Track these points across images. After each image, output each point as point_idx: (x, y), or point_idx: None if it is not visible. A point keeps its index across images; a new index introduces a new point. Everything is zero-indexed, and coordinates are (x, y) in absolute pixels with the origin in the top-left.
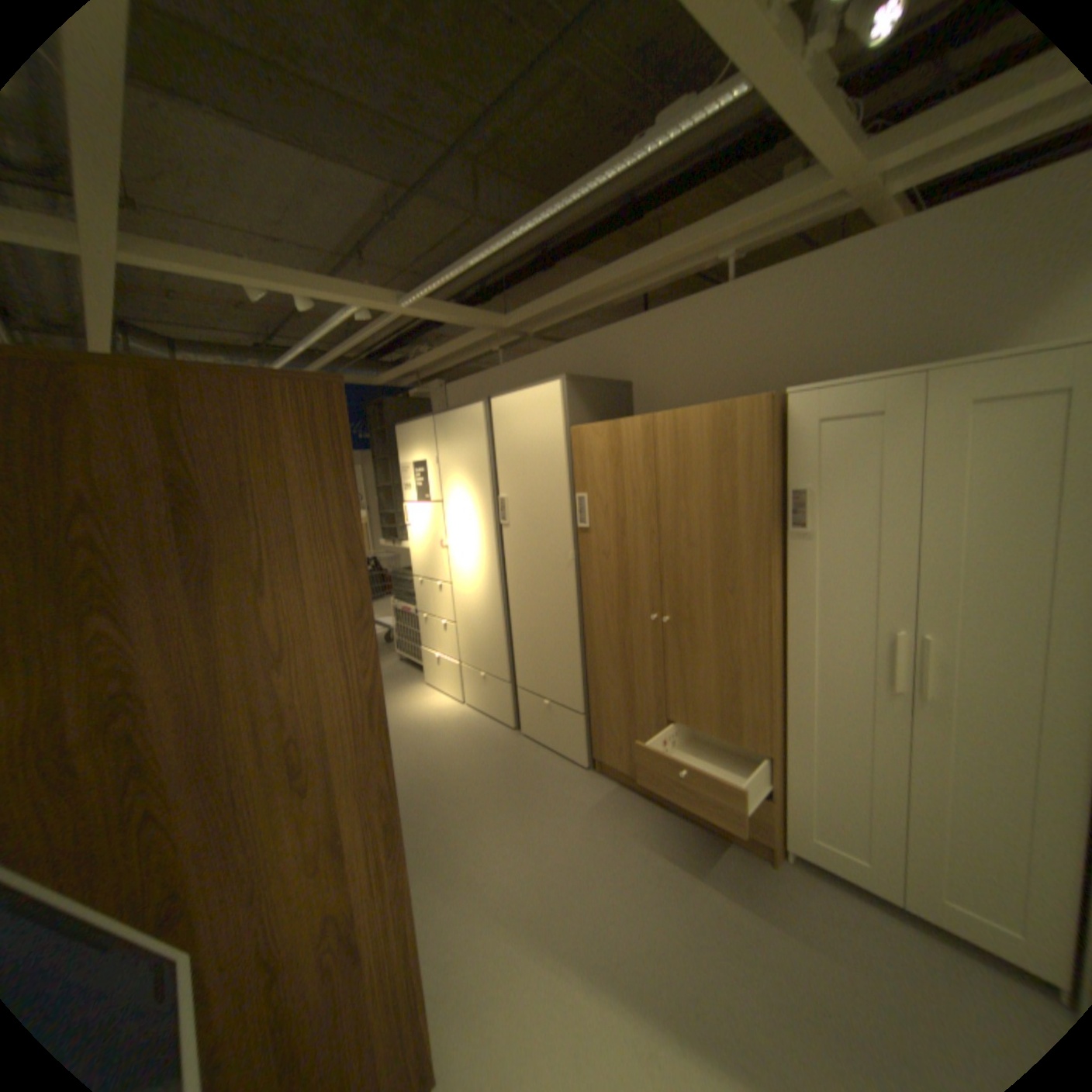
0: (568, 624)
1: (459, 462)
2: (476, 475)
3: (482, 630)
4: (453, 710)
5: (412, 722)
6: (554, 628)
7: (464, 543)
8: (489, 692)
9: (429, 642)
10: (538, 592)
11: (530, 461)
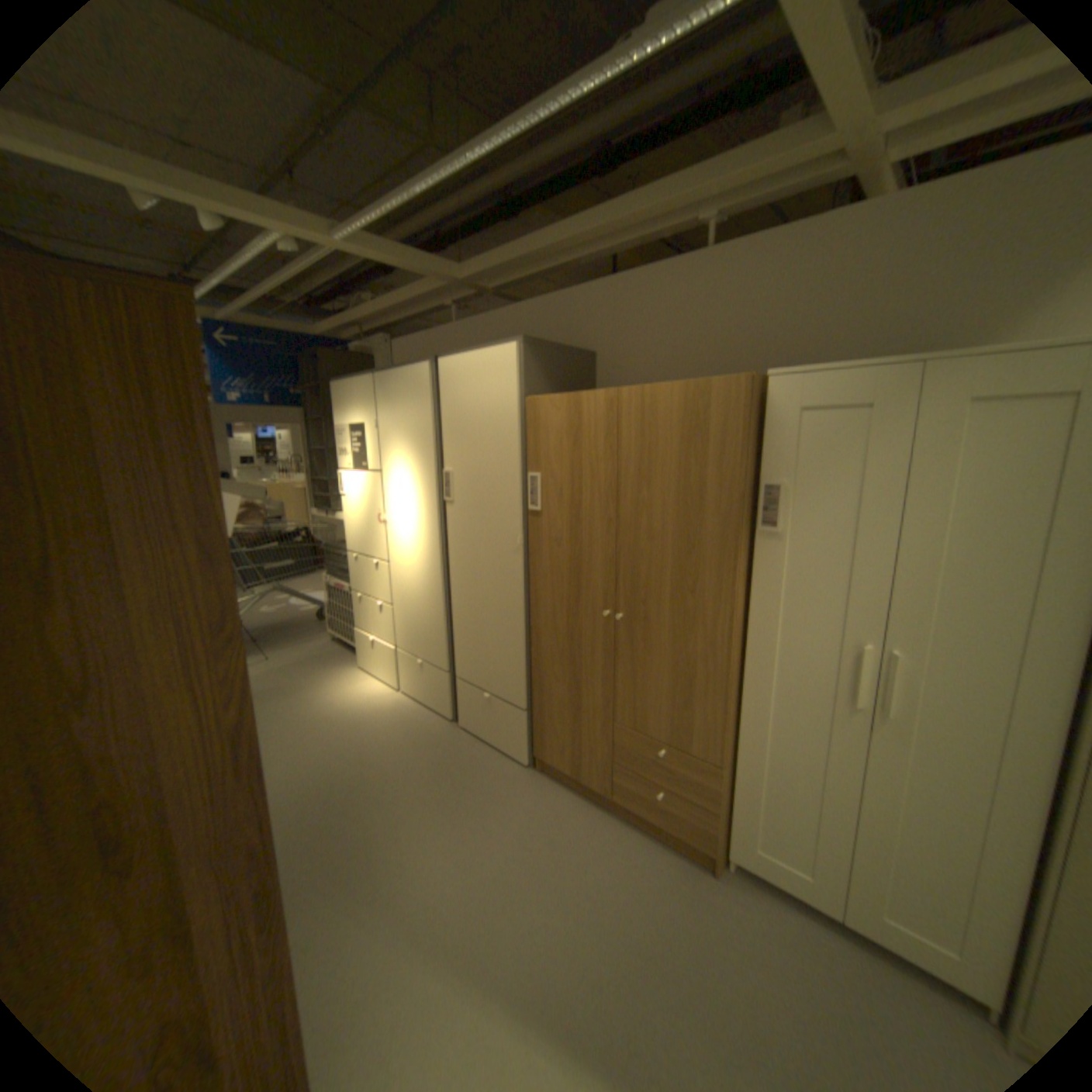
0: (513, 614)
1: (400, 427)
2: (419, 444)
3: (420, 615)
4: (386, 698)
5: (339, 711)
6: (498, 618)
7: (403, 519)
8: (425, 681)
9: (362, 624)
10: (482, 577)
11: (479, 432)
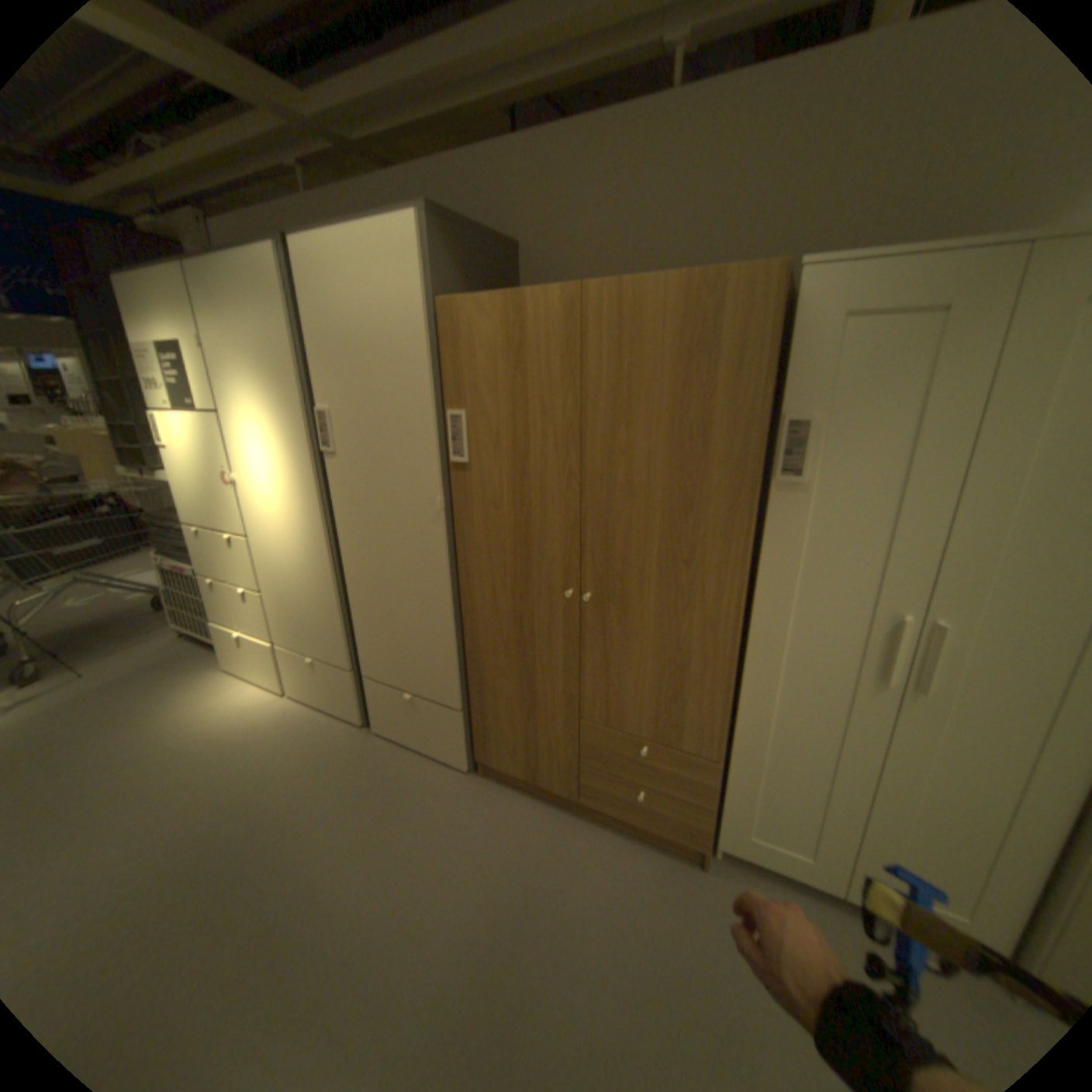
0: (437, 597)
1: (239, 346)
2: (273, 370)
3: (303, 602)
4: (268, 708)
5: (202, 737)
6: (415, 603)
7: (261, 478)
8: (319, 682)
9: (220, 616)
10: (387, 552)
11: (366, 351)
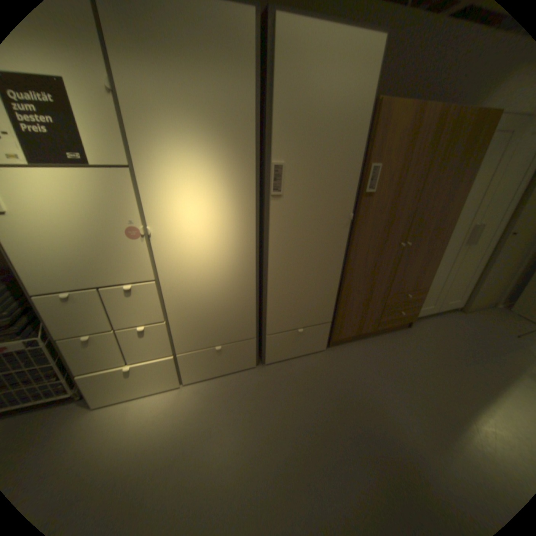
0: (334, 269)
1: (183, 100)
2: (227, 129)
3: (219, 311)
4: (180, 400)
5: (164, 449)
6: (319, 277)
7: (188, 225)
8: (224, 359)
9: (95, 365)
10: (307, 253)
11: (327, 123)
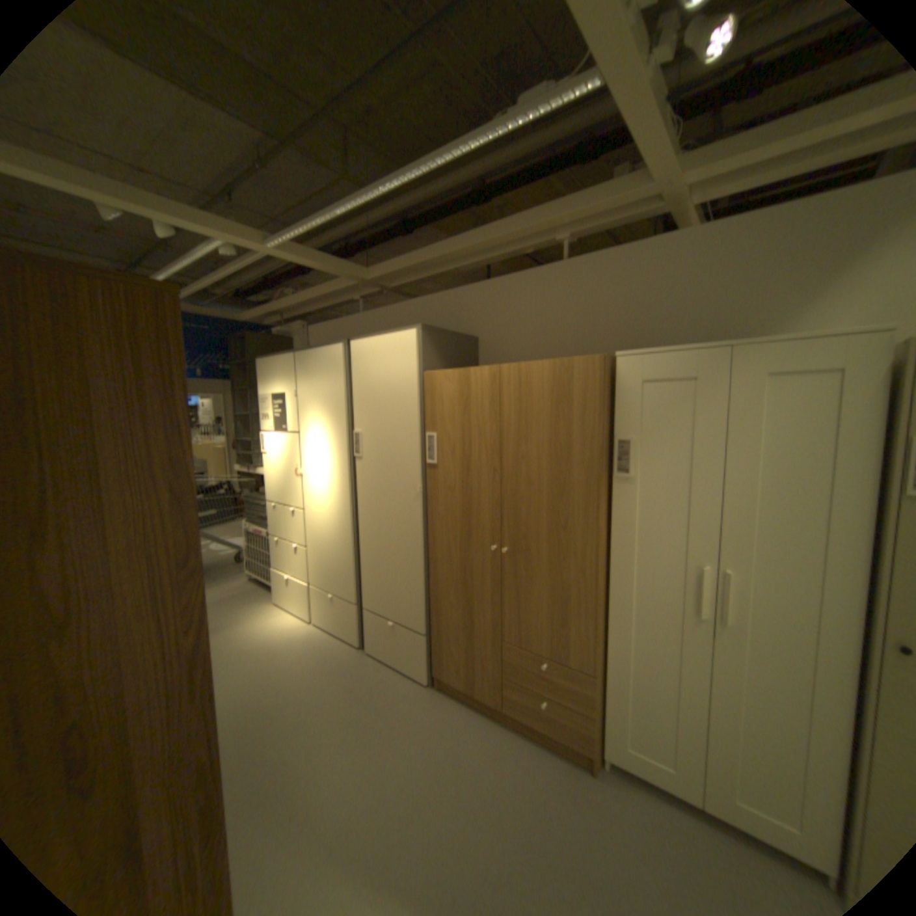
0: (414, 551)
1: (317, 396)
2: (333, 410)
3: (332, 555)
4: (300, 631)
5: (257, 644)
6: (401, 555)
7: (318, 472)
8: (335, 613)
9: (279, 564)
10: (387, 520)
11: (385, 400)
